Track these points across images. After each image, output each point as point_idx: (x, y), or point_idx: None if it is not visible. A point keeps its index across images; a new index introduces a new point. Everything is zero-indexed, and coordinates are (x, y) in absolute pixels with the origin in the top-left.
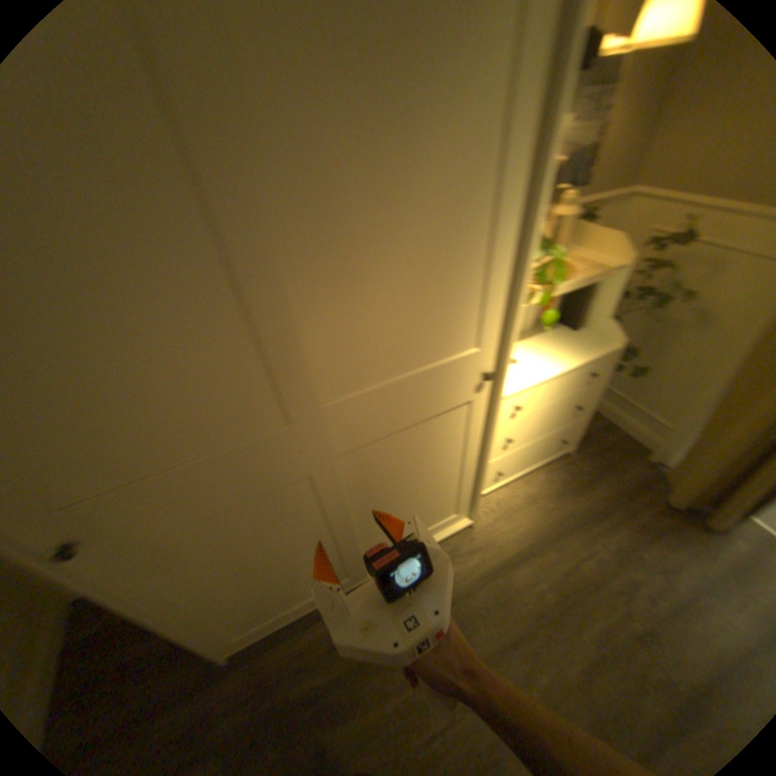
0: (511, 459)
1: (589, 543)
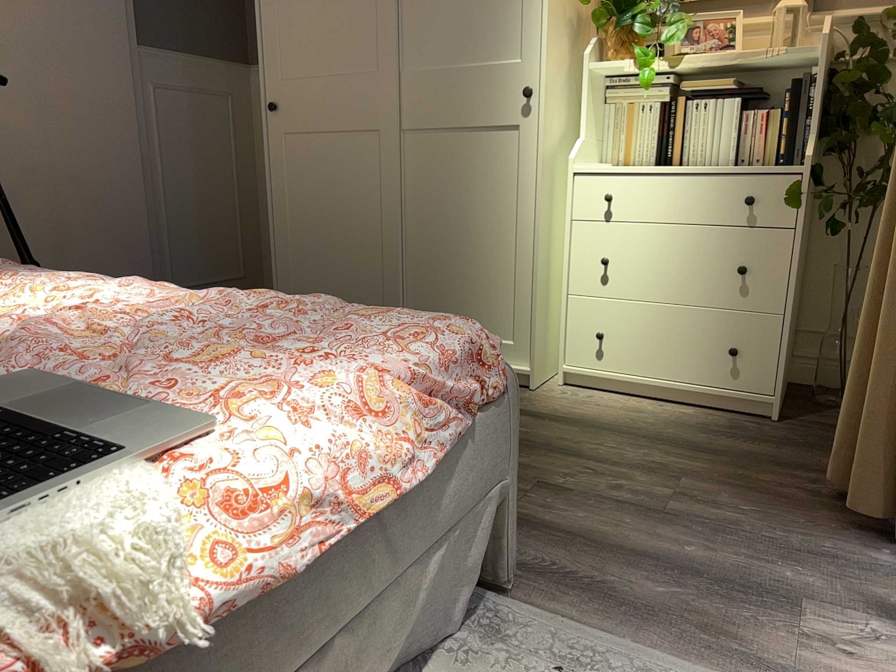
0: (620, 315)
1: (634, 448)
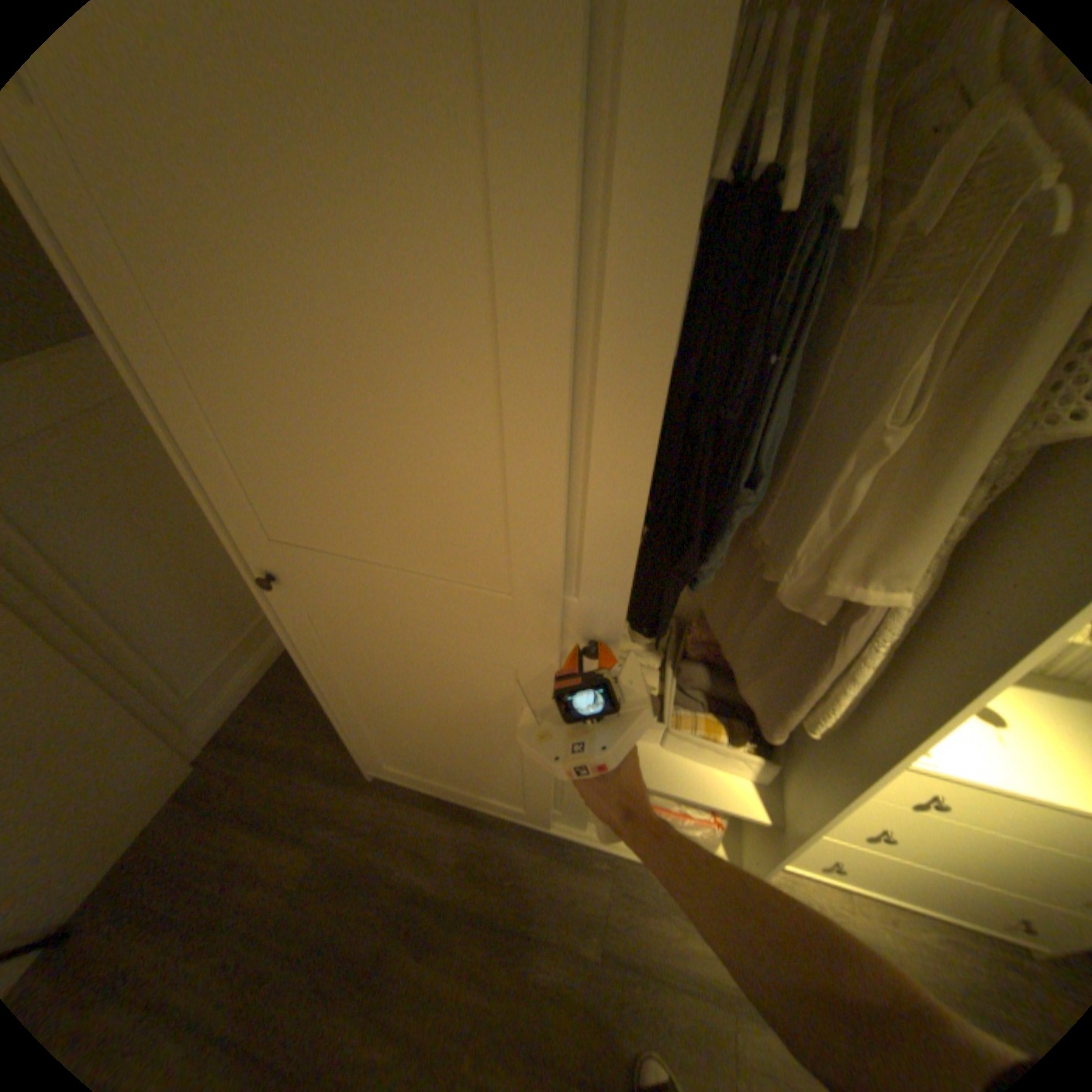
0: (876, 864)
1: None
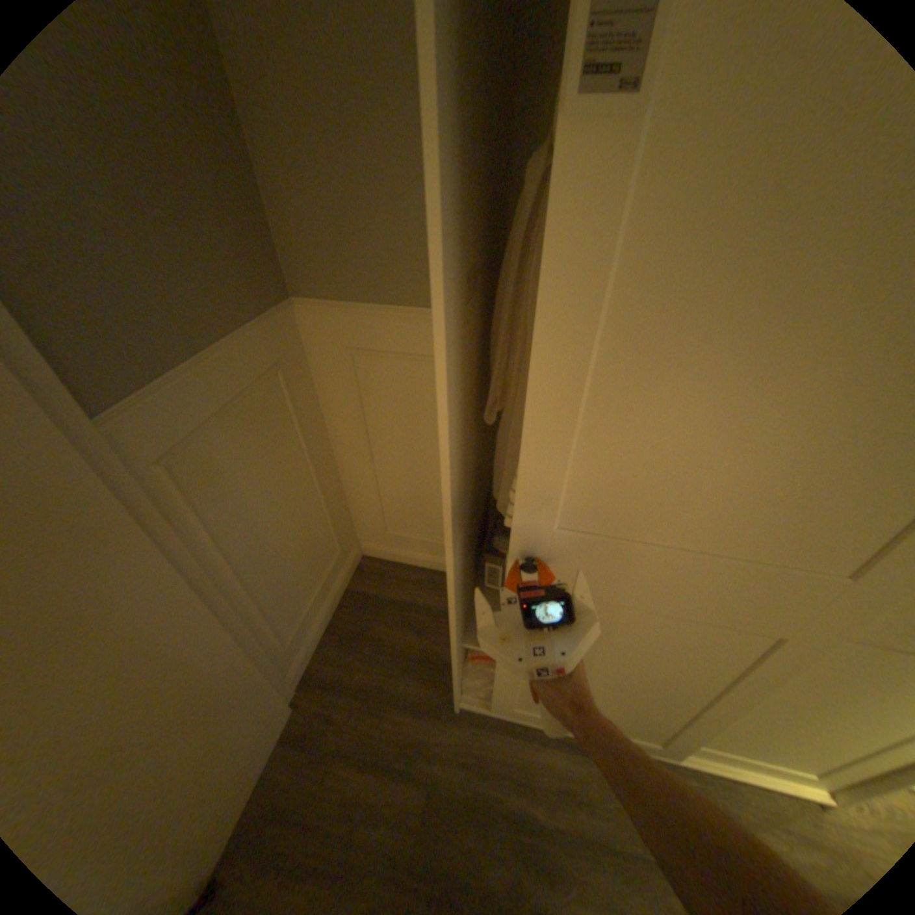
0: None
1: None
